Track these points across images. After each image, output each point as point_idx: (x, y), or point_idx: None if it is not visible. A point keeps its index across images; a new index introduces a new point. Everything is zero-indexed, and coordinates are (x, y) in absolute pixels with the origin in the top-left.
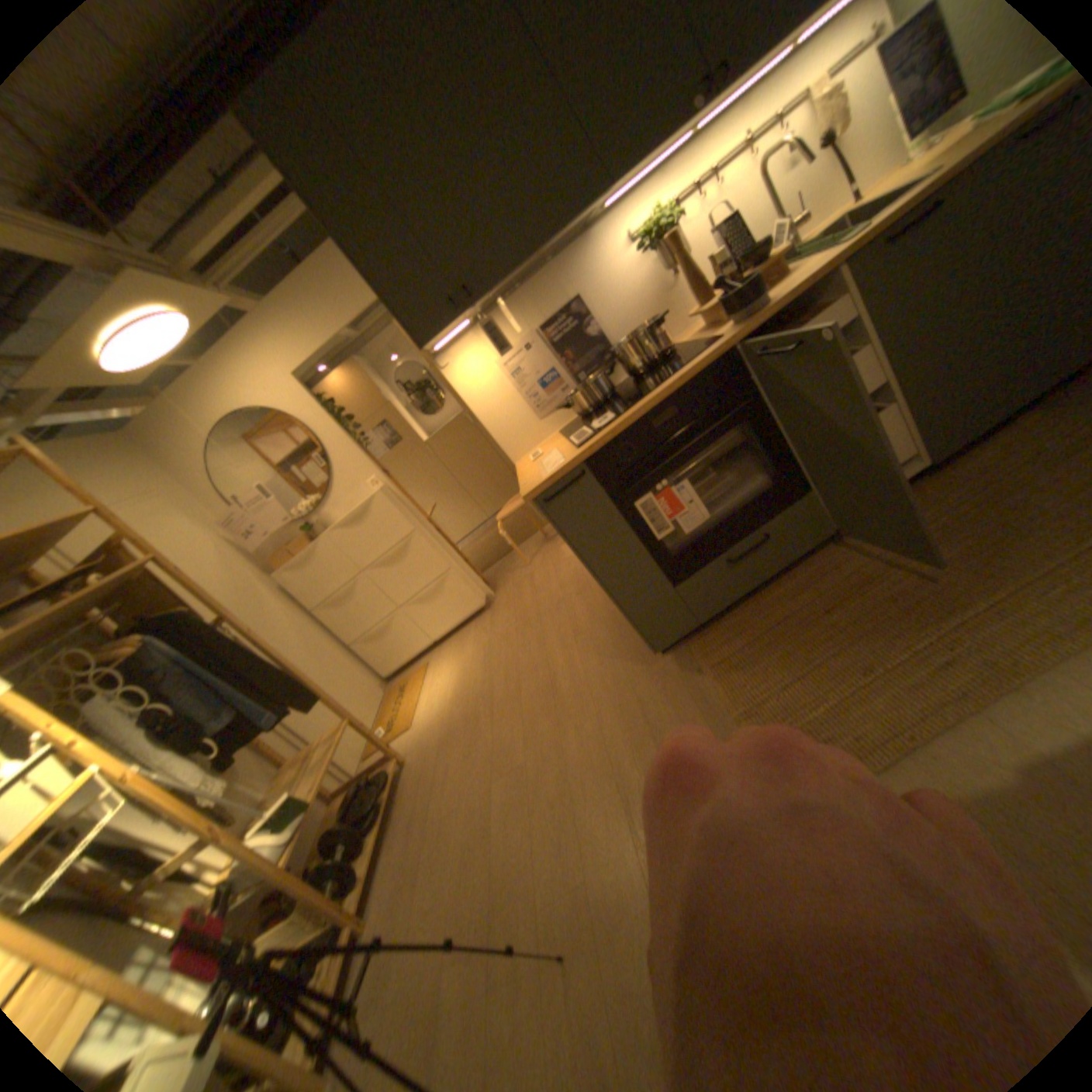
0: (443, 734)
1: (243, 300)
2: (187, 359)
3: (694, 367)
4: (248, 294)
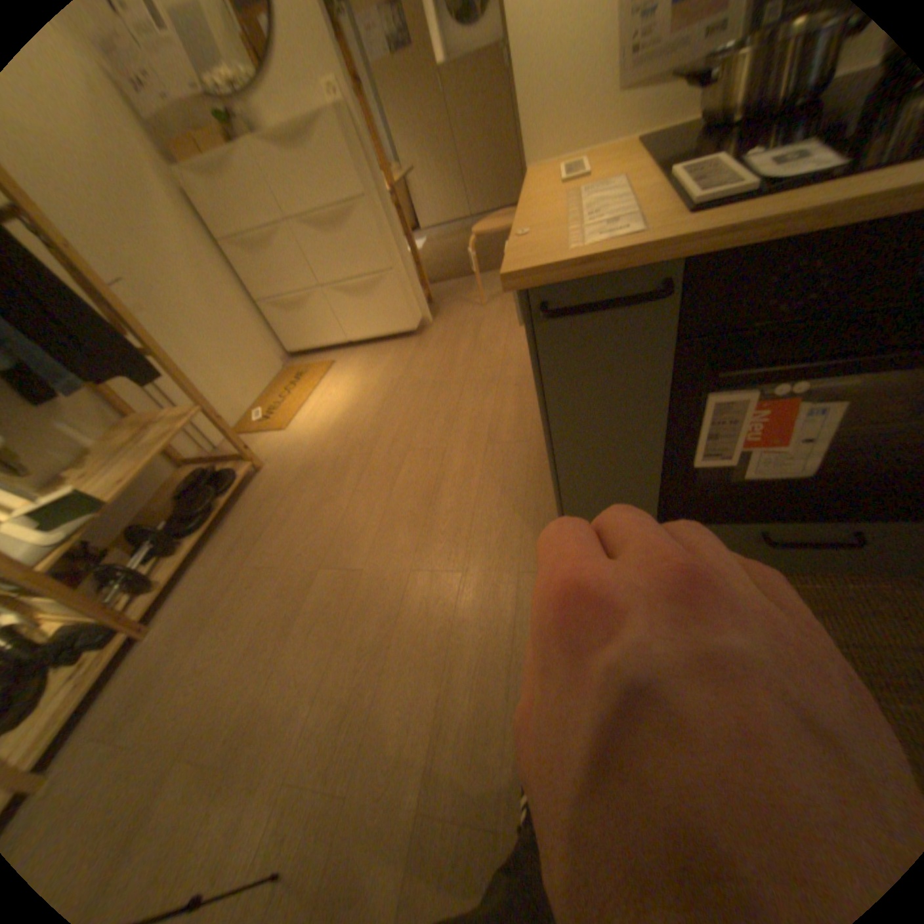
0: (306, 466)
1: None
2: None
3: None
4: None
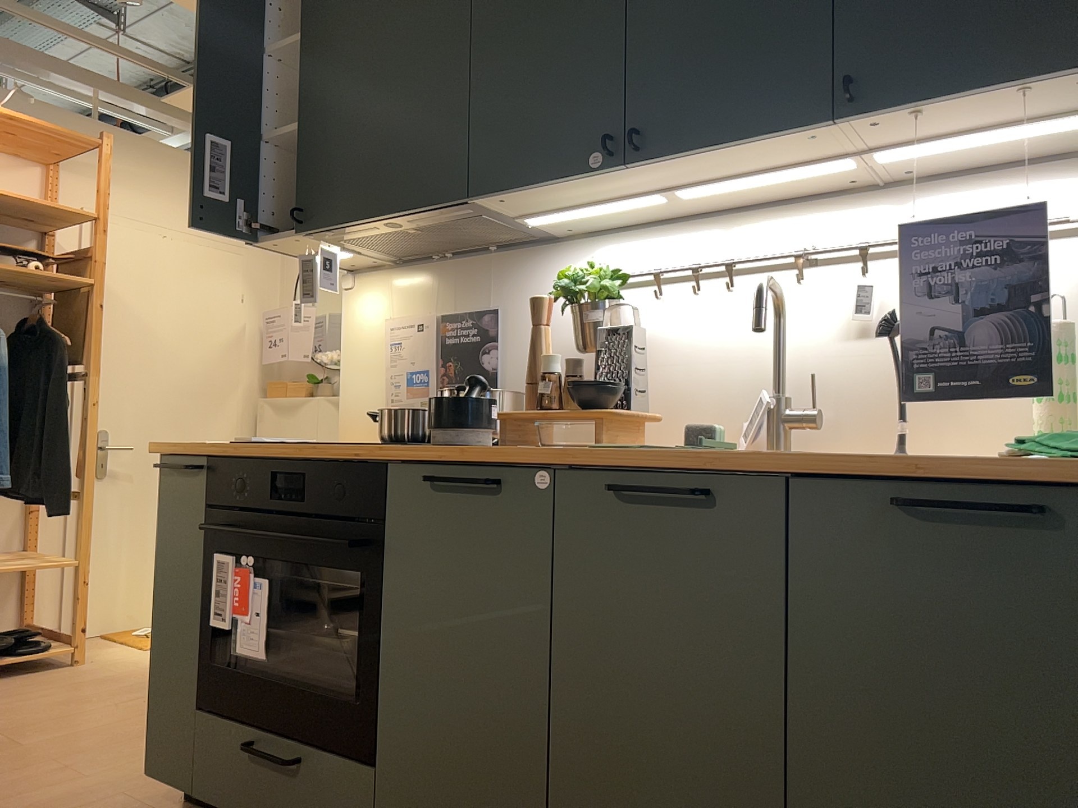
0: (111, 678)
1: None
2: None
3: (343, 453)
4: None
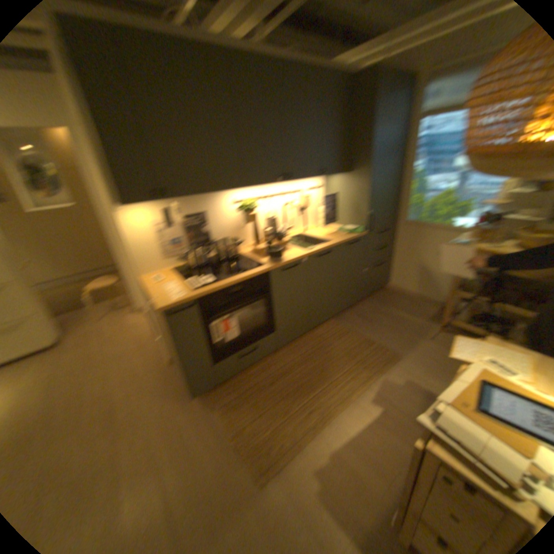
0: None
1: None
2: None
3: (252, 275)
4: None
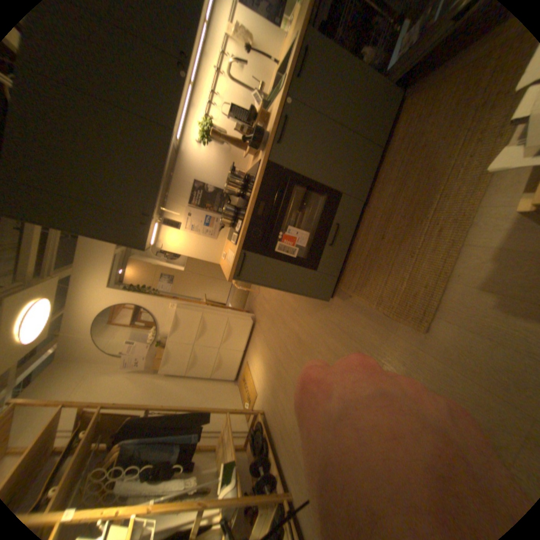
0: (271, 389)
1: (64, 271)
2: (59, 311)
3: (257, 179)
4: (64, 267)
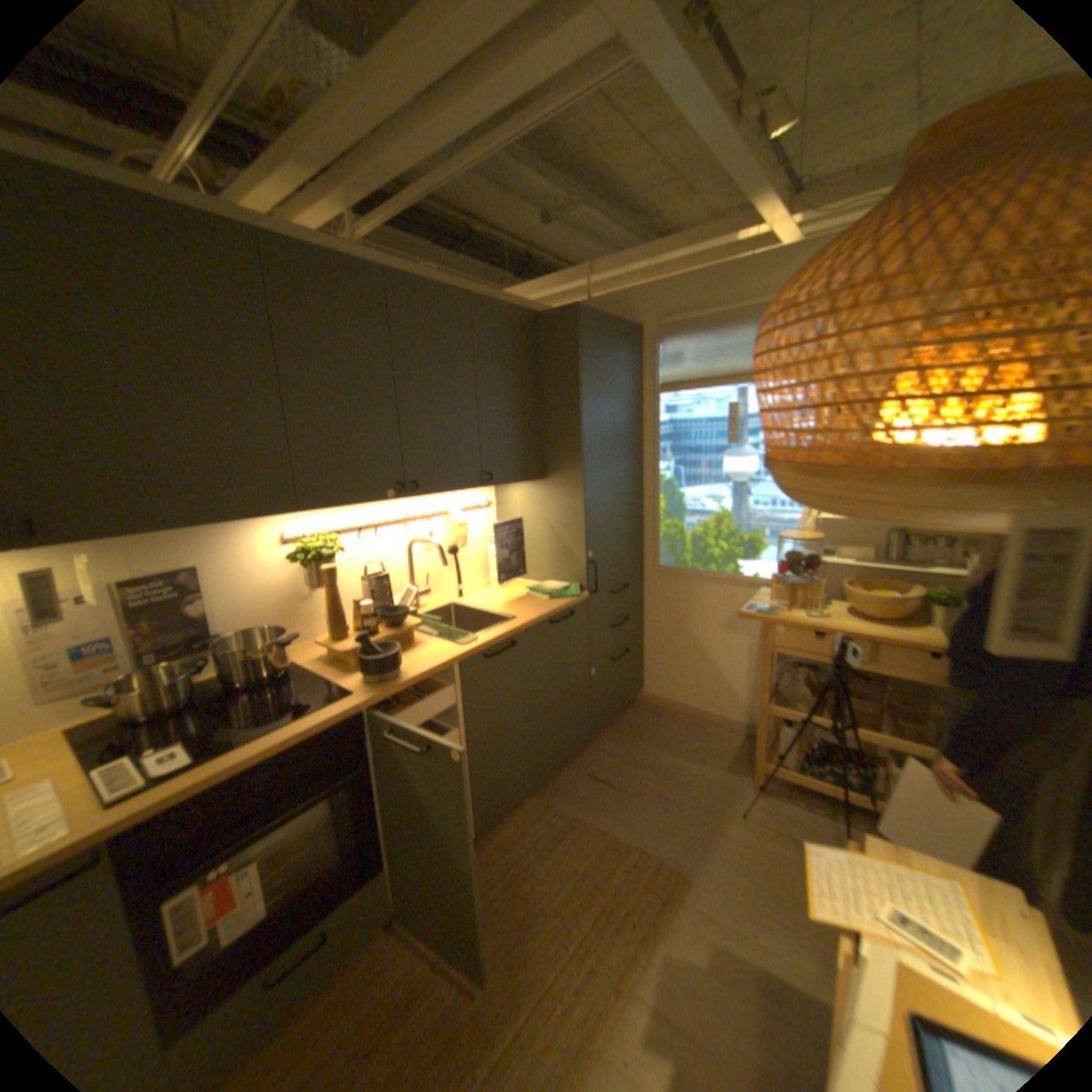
0: None
1: None
2: None
3: (316, 727)
4: None
